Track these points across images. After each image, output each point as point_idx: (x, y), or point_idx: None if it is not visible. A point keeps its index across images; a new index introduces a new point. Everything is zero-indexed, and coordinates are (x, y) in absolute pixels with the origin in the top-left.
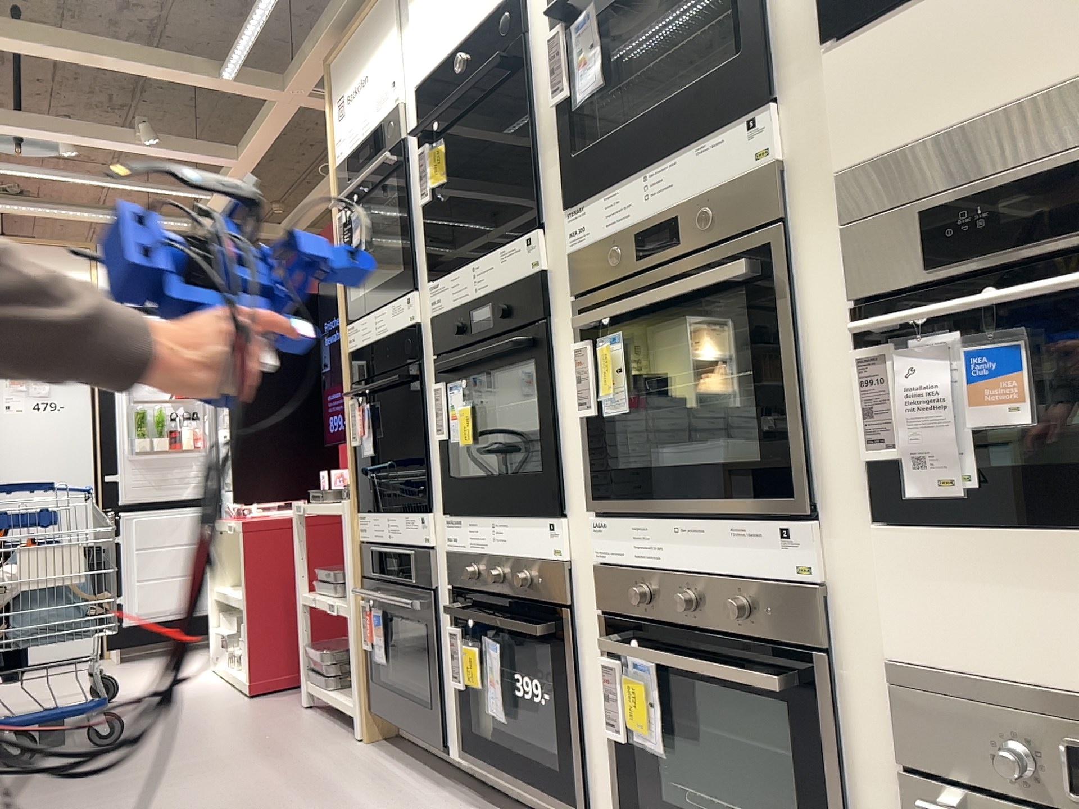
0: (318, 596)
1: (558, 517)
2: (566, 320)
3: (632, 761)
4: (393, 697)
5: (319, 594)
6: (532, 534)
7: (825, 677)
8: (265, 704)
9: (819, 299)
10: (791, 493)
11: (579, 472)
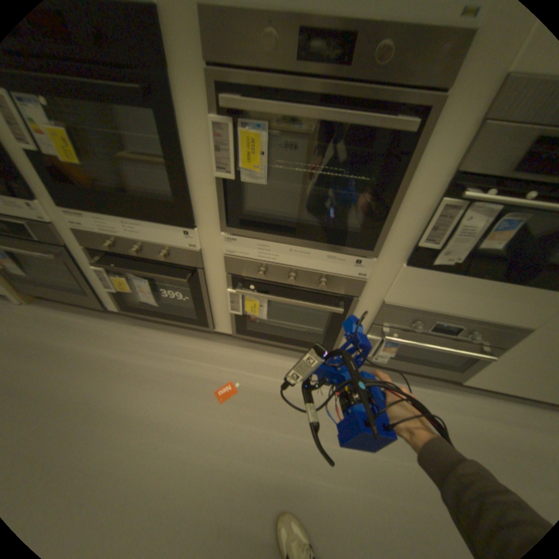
0: None
1: (193, 228)
2: (192, 84)
3: (243, 317)
4: (43, 287)
5: None
6: (167, 233)
7: (353, 302)
8: None
9: (436, 157)
10: (370, 248)
11: (209, 205)
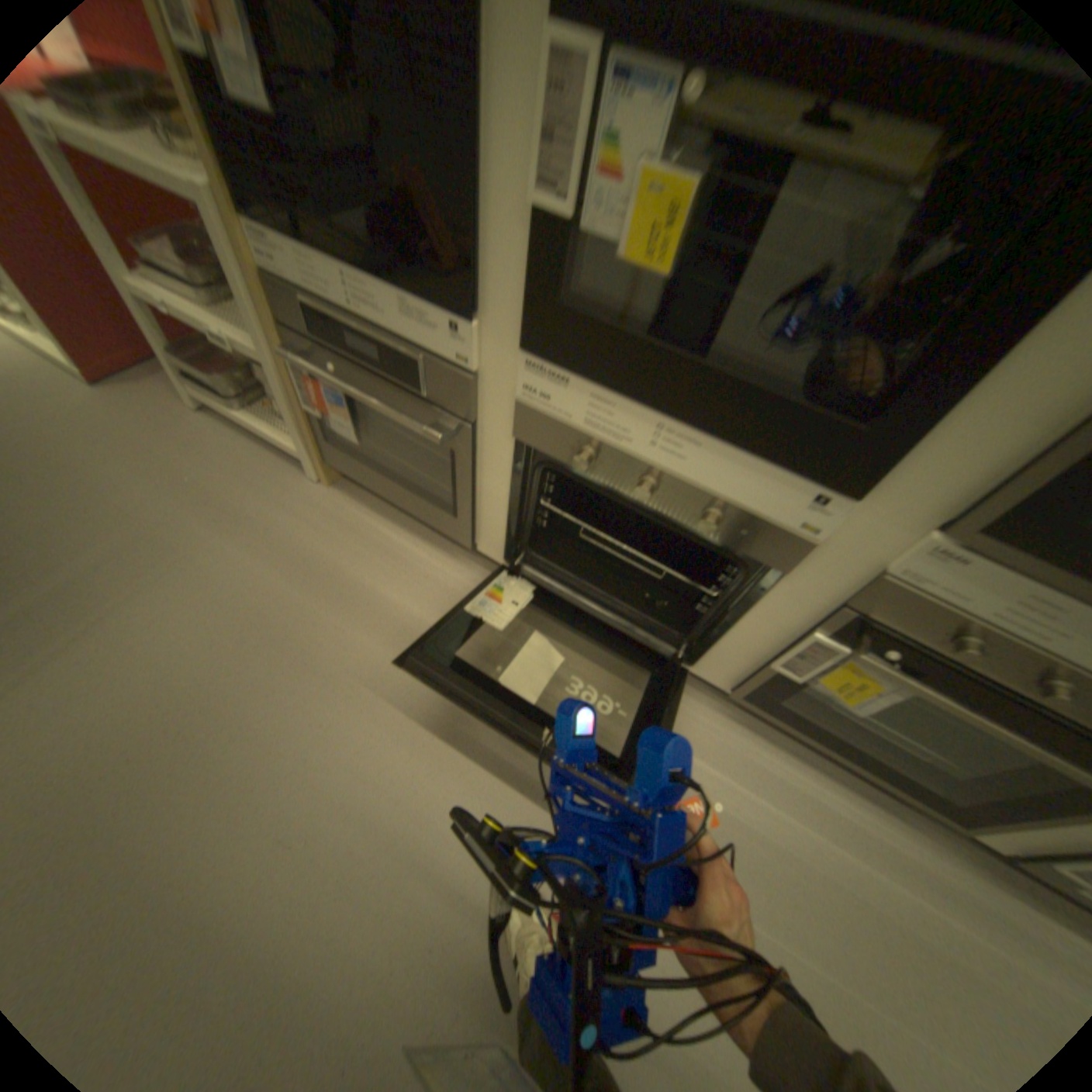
0: (165, 295)
1: (858, 497)
2: None
3: (795, 684)
4: (371, 467)
5: (160, 284)
6: (767, 481)
7: None
8: (129, 402)
9: None
10: None
11: (967, 462)
